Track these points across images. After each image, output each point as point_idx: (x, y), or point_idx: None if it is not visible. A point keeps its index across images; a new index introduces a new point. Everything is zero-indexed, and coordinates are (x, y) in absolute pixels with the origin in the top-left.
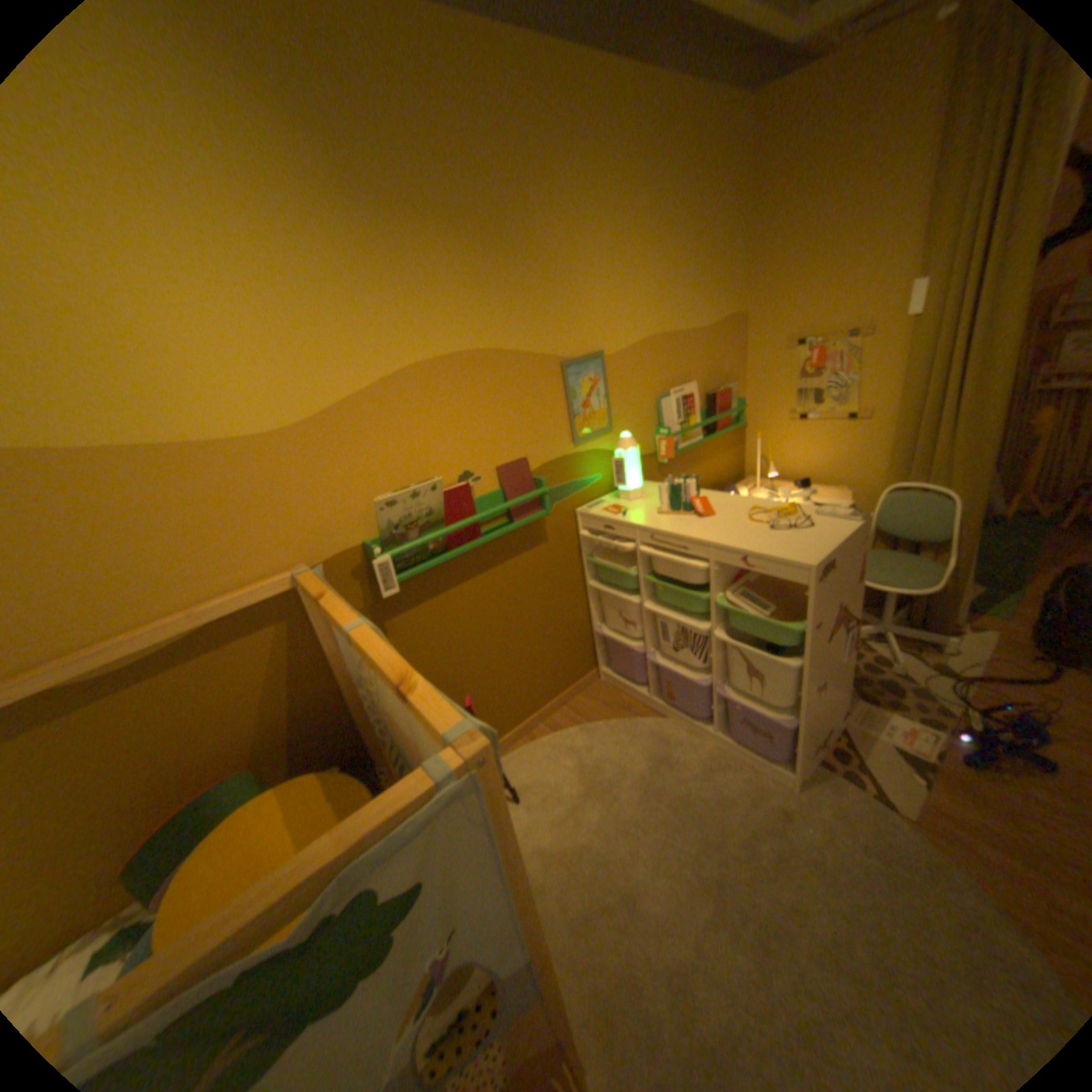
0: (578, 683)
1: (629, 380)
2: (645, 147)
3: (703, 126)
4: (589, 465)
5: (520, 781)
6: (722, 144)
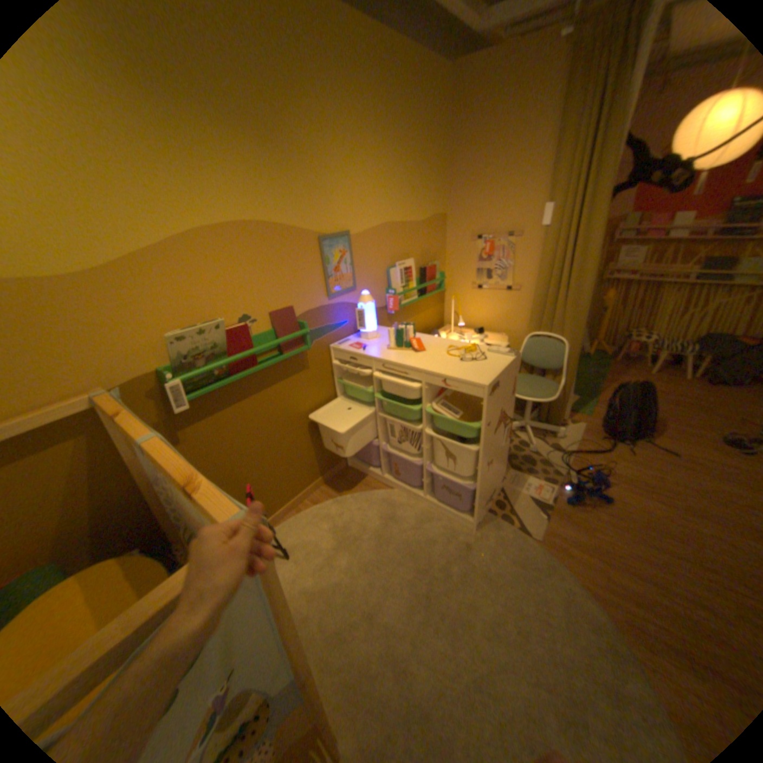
0: (332, 469)
1: (367, 254)
2: (379, 85)
3: (418, 78)
4: (339, 313)
5: (289, 542)
6: (431, 93)
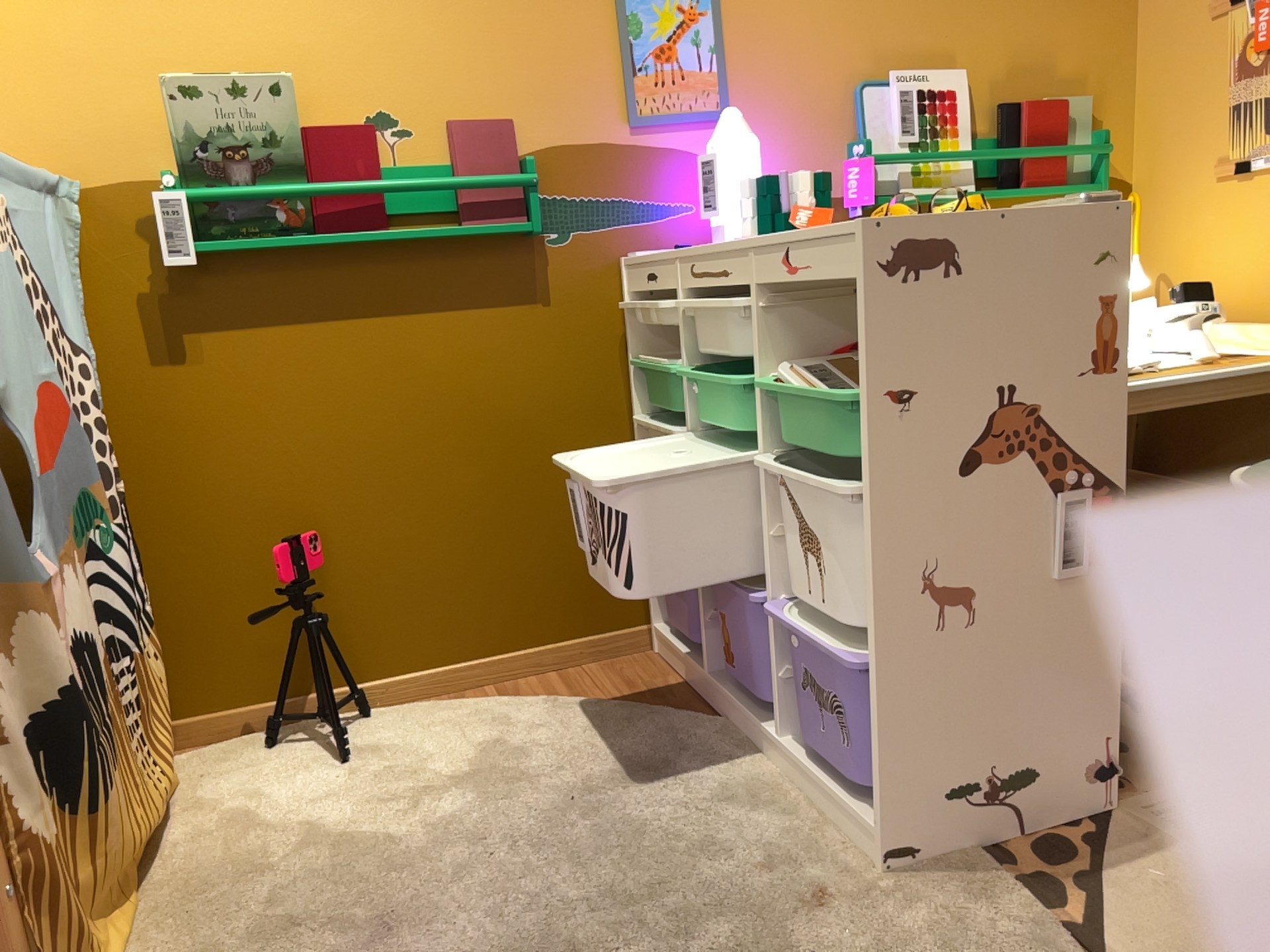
0: (598, 636)
1: (783, 33)
2: None
3: None
4: (667, 176)
5: (377, 735)
6: None
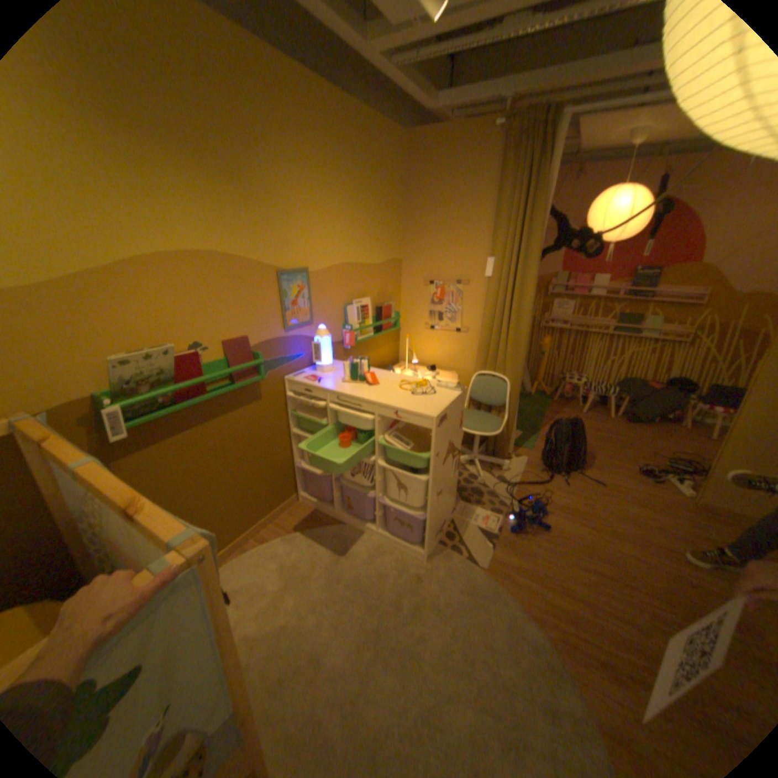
0: (282, 506)
1: (326, 291)
2: (341, 143)
3: (377, 141)
4: (295, 346)
5: (231, 586)
6: (388, 154)
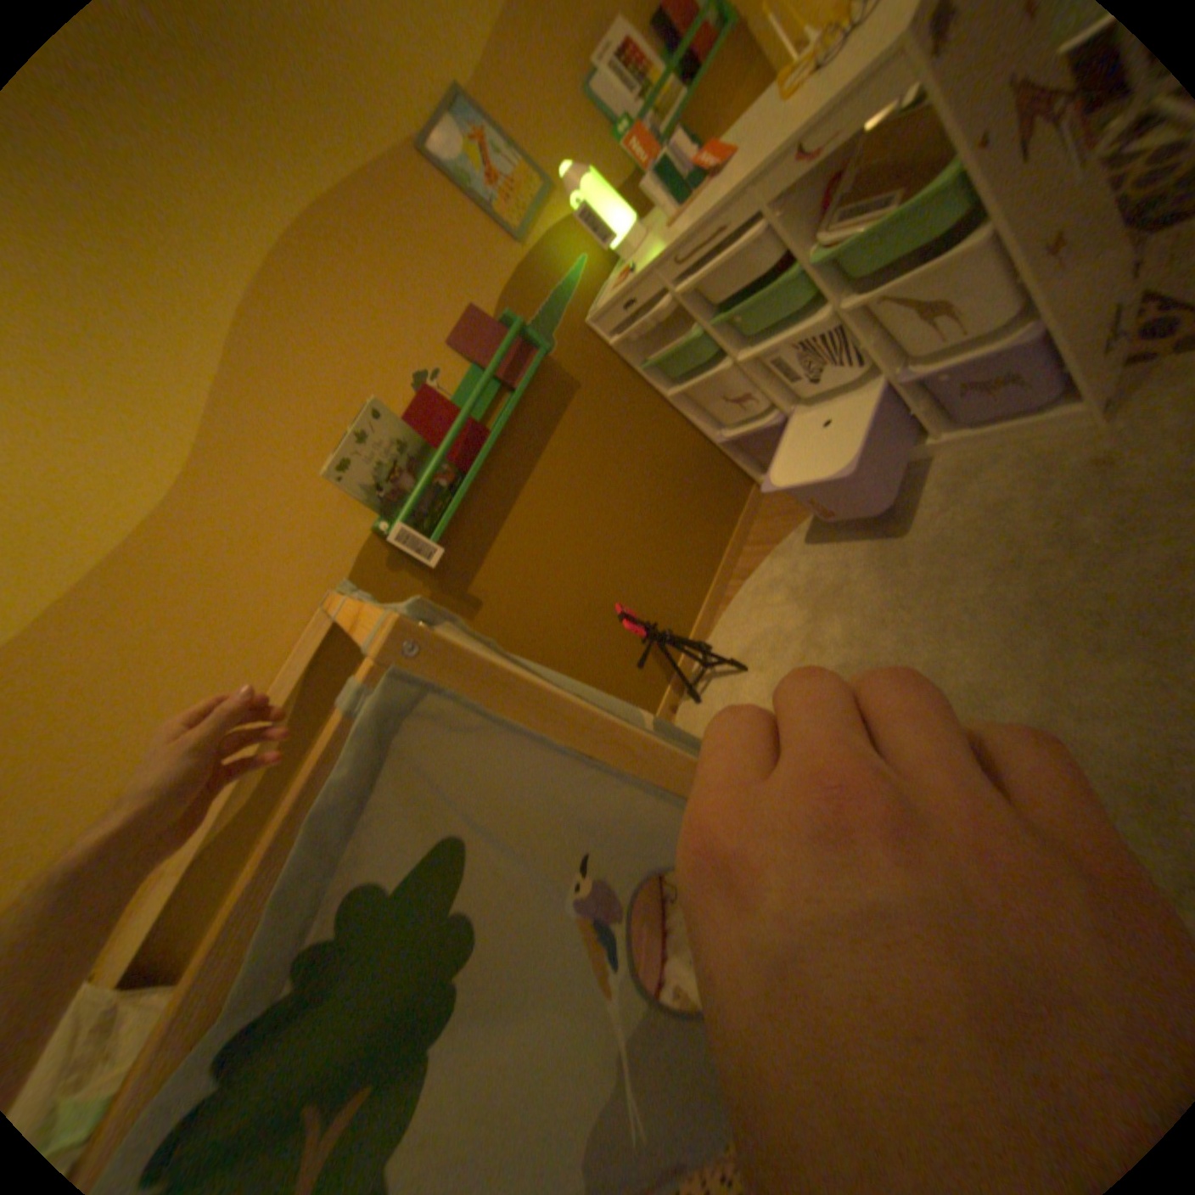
0: (744, 512)
1: (523, 94)
2: None
3: None
4: (558, 251)
5: (738, 647)
6: None
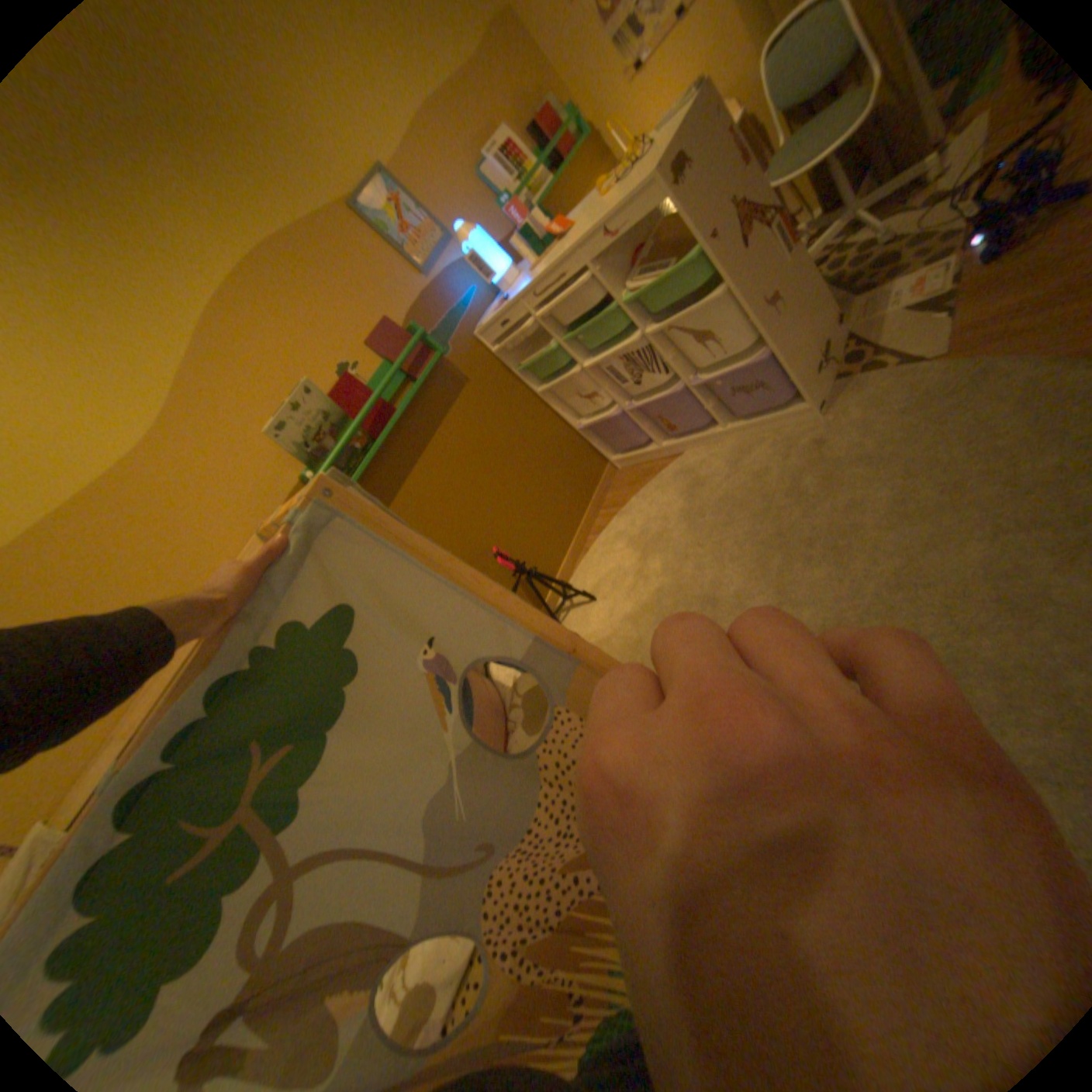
0: (600, 484)
1: (430, 171)
2: None
3: None
4: (454, 282)
5: (590, 584)
6: None
